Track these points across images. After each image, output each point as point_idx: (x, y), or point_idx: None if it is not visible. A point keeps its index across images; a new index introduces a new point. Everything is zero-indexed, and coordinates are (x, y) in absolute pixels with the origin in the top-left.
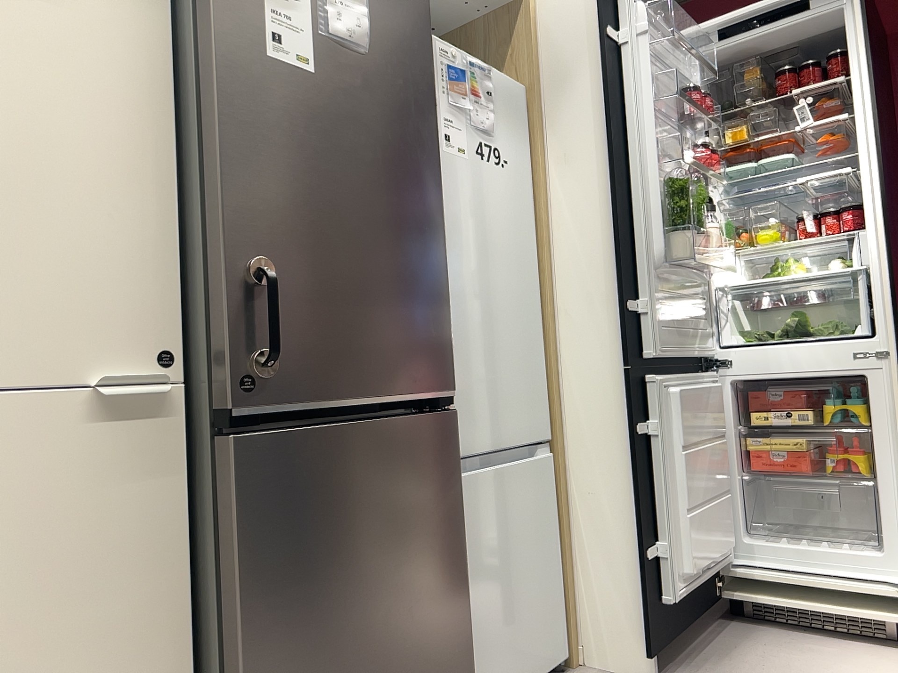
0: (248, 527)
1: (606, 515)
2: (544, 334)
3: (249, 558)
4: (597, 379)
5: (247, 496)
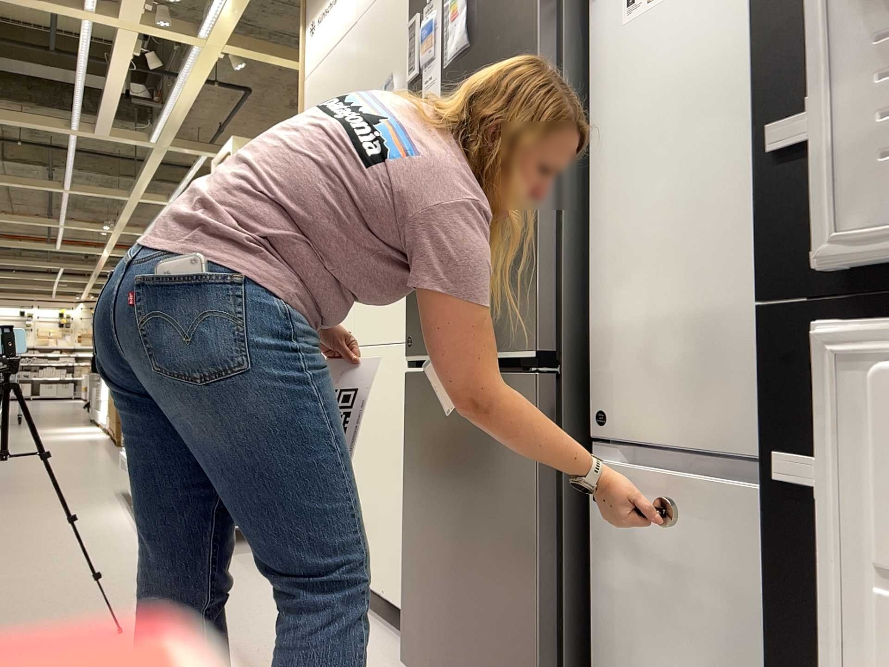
0: (408, 431)
1: None
2: None
3: (408, 450)
4: None
5: (409, 412)
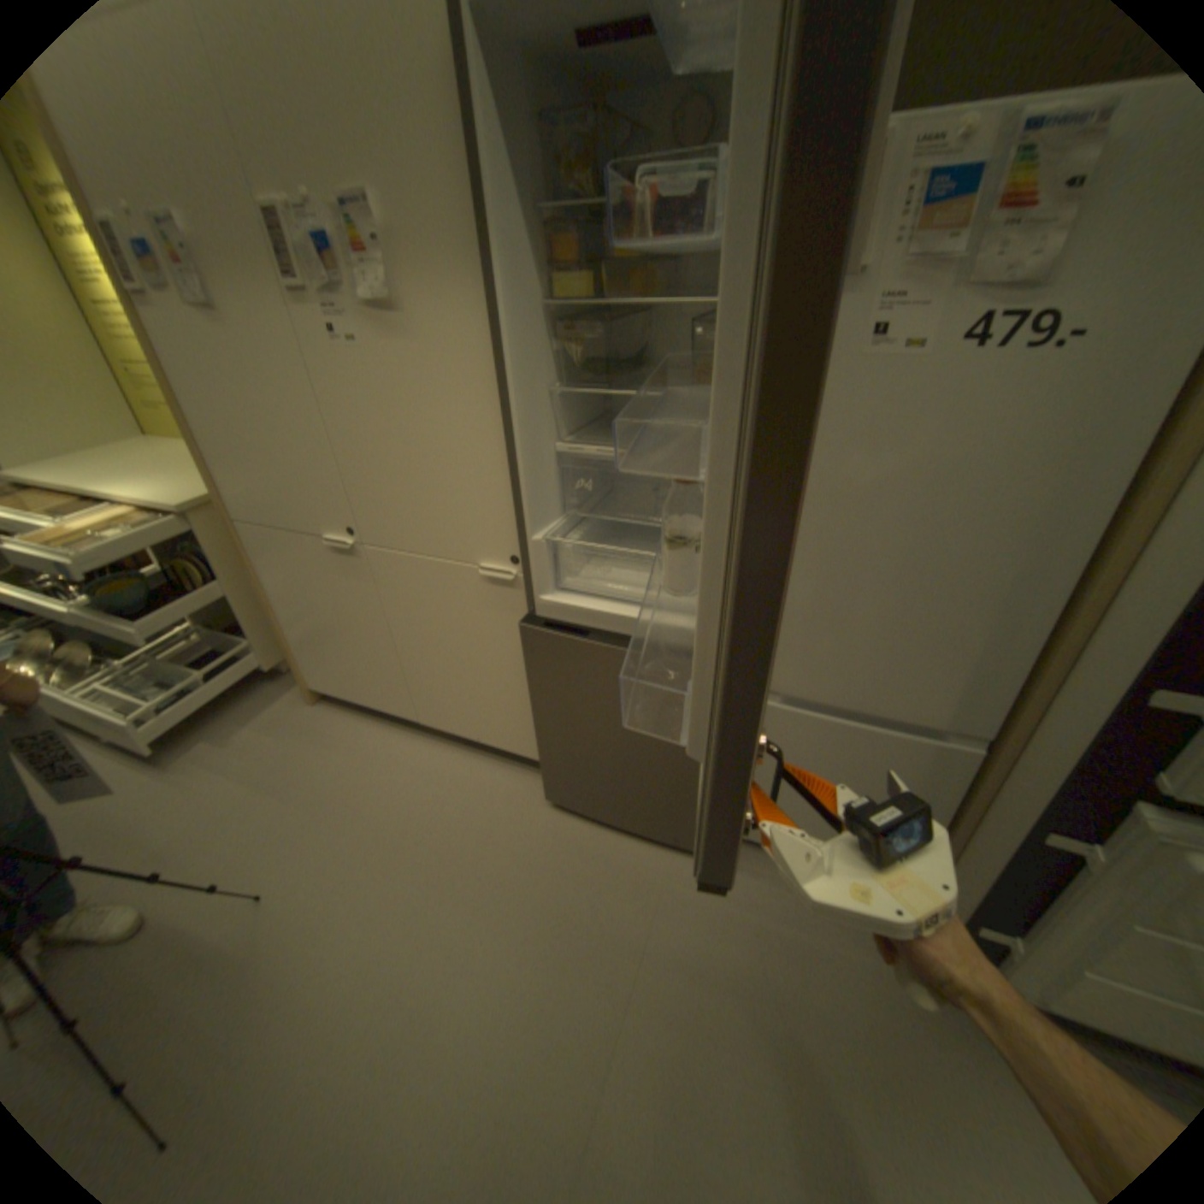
0: (534, 667)
1: (999, 855)
2: (1068, 618)
3: (536, 680)
4: (1080, 733)
5: (532, 653)
